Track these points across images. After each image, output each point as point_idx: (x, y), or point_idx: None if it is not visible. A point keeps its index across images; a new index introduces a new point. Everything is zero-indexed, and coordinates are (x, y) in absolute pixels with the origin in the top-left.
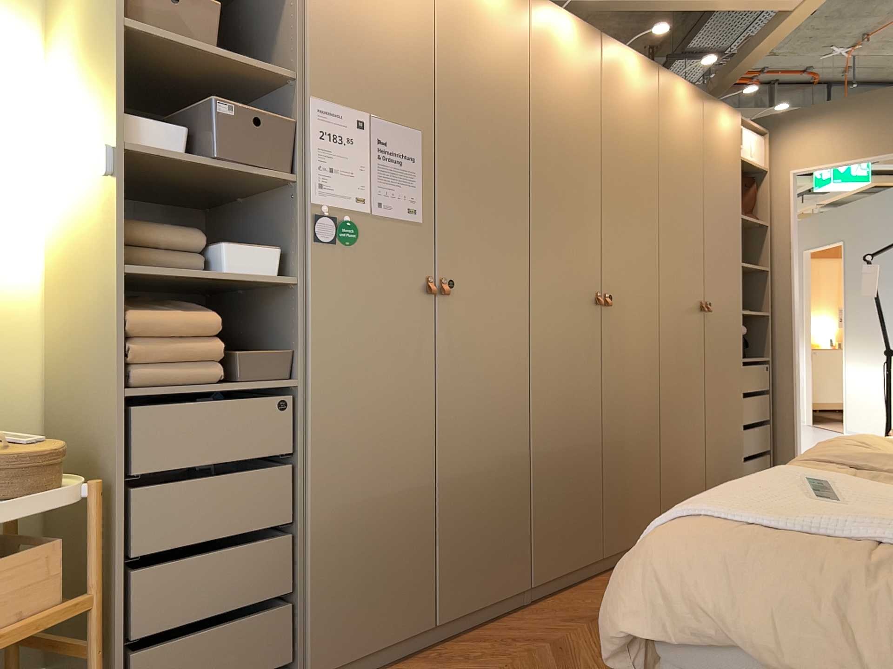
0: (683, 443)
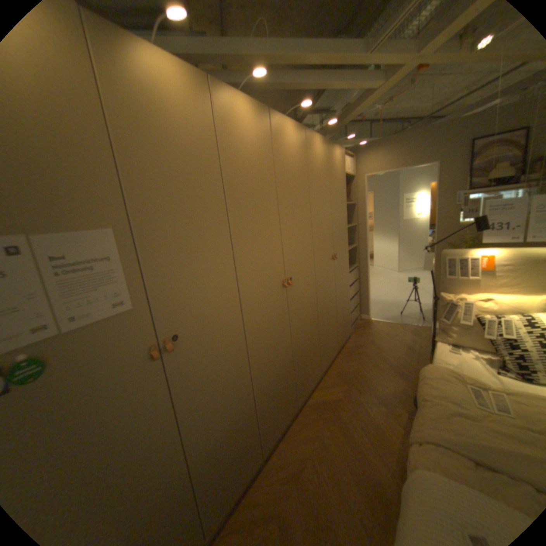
0: (331, 325)
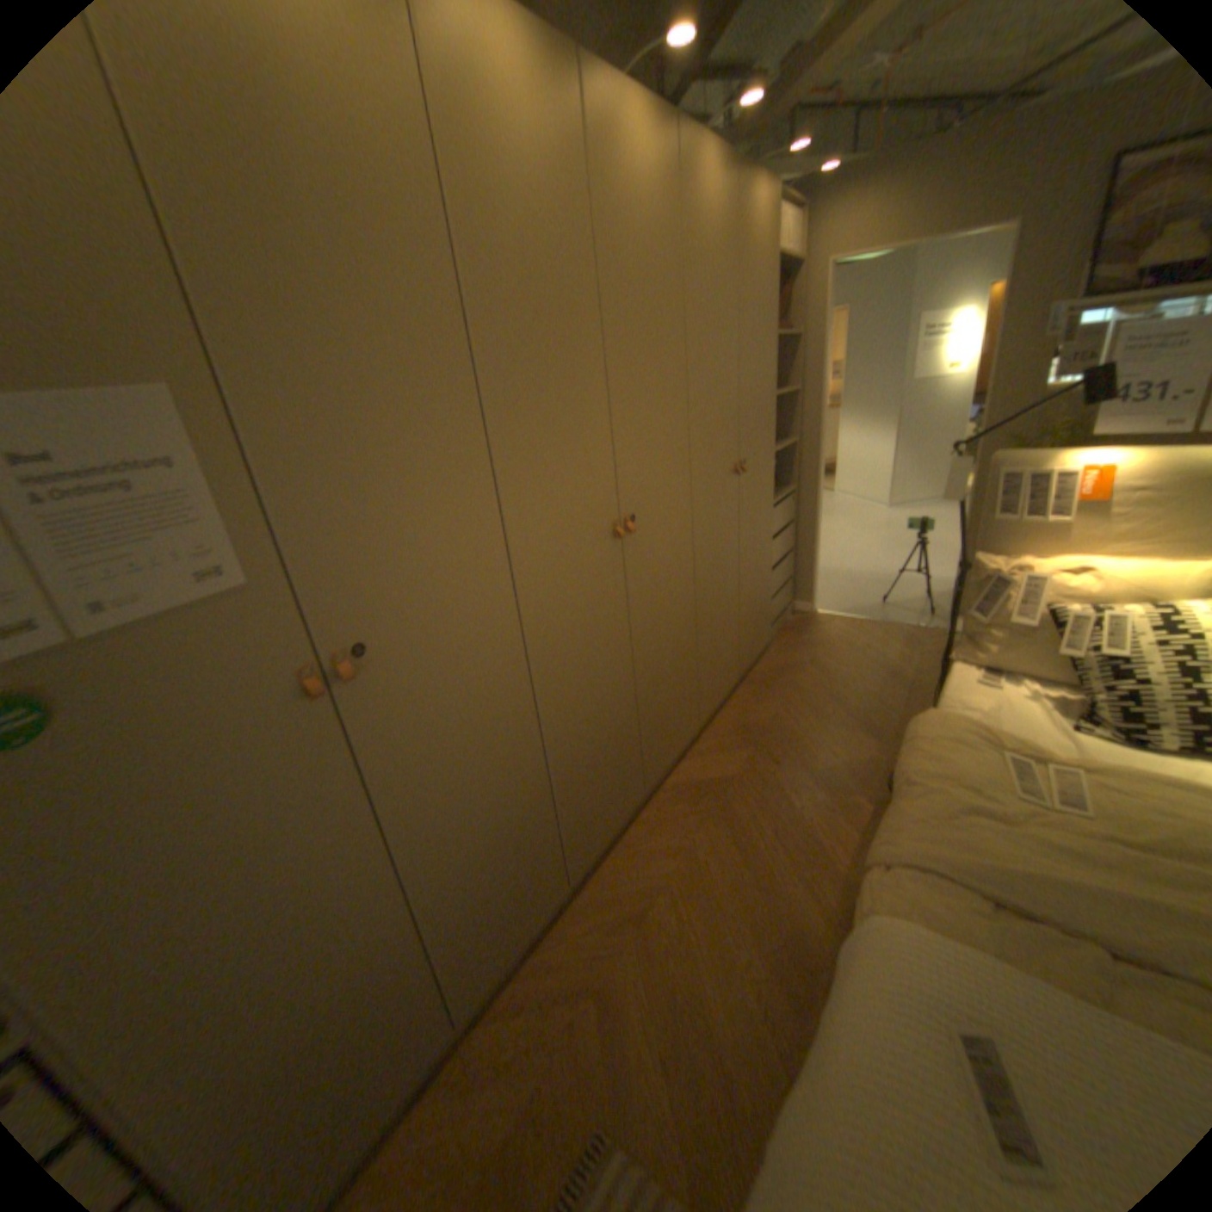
0: (725, 623)
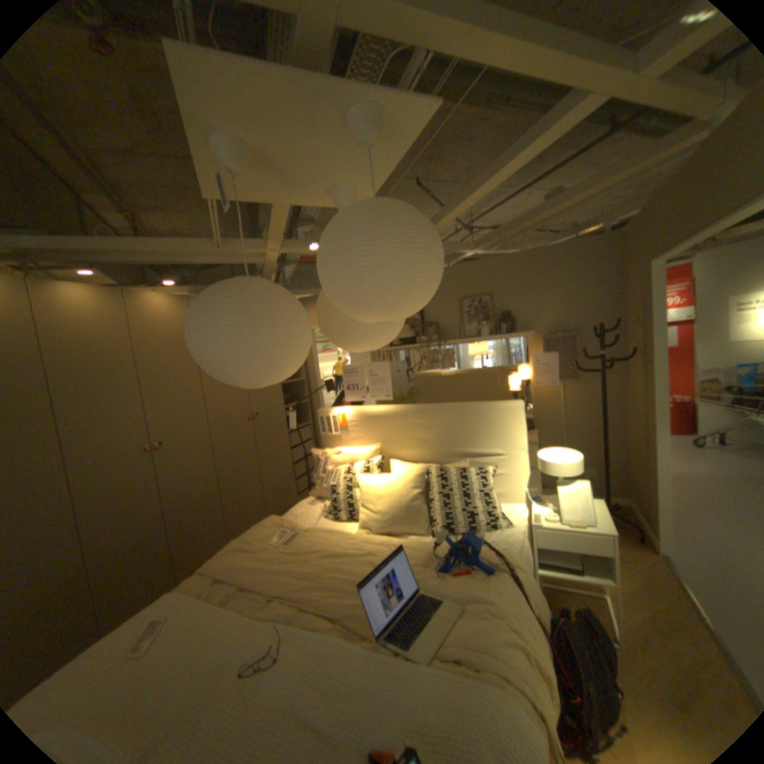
0: (248, 492)
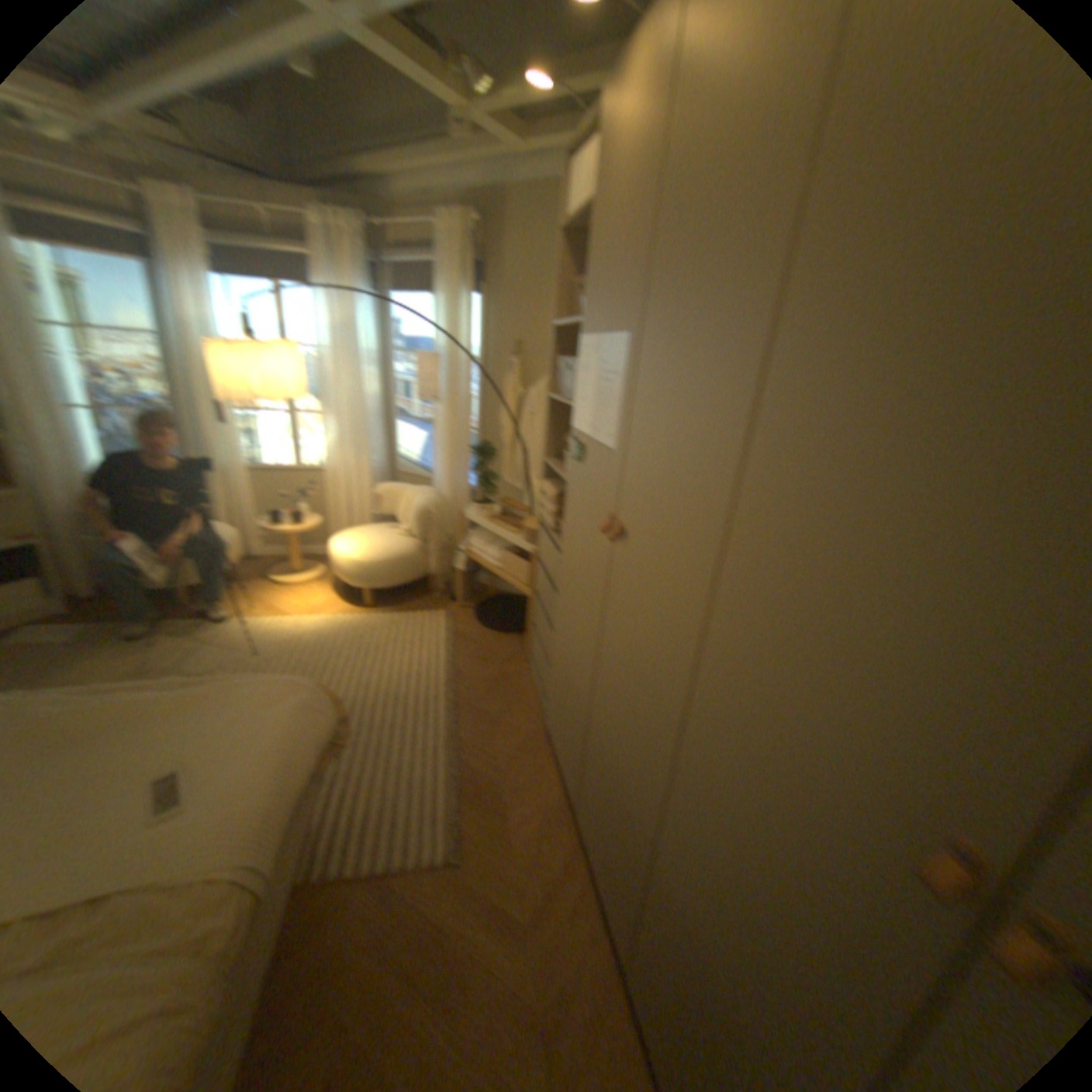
0: None
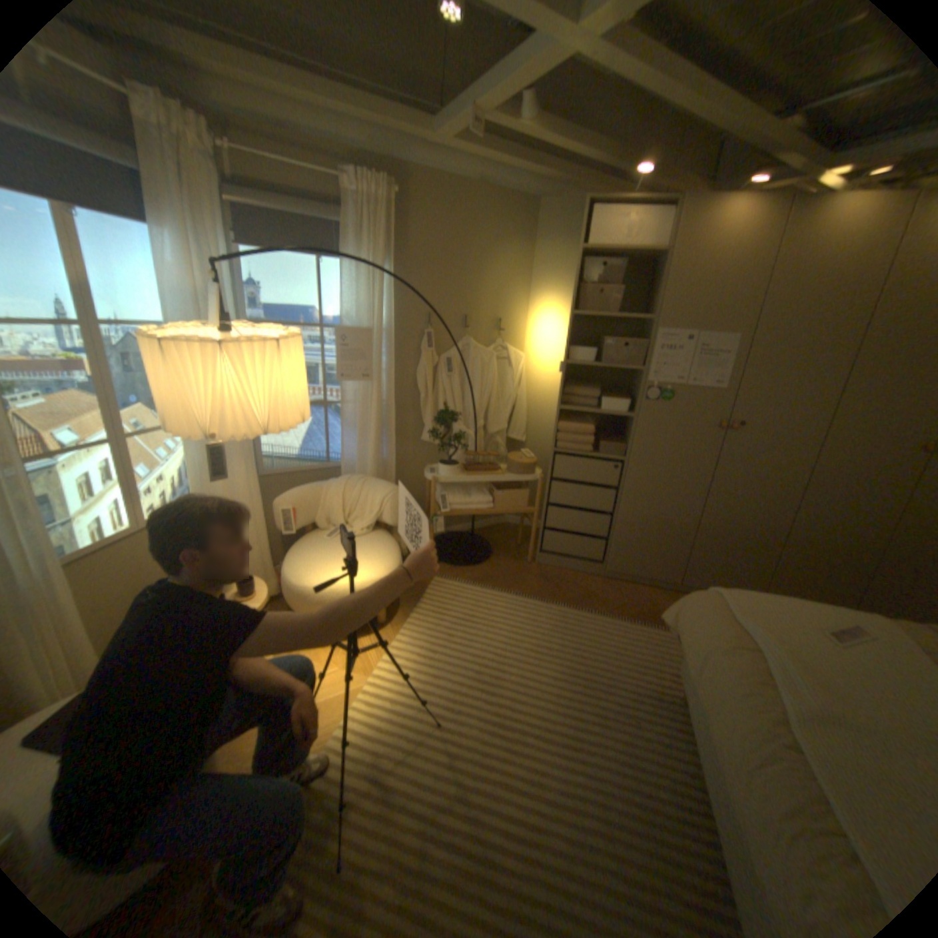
0: None
